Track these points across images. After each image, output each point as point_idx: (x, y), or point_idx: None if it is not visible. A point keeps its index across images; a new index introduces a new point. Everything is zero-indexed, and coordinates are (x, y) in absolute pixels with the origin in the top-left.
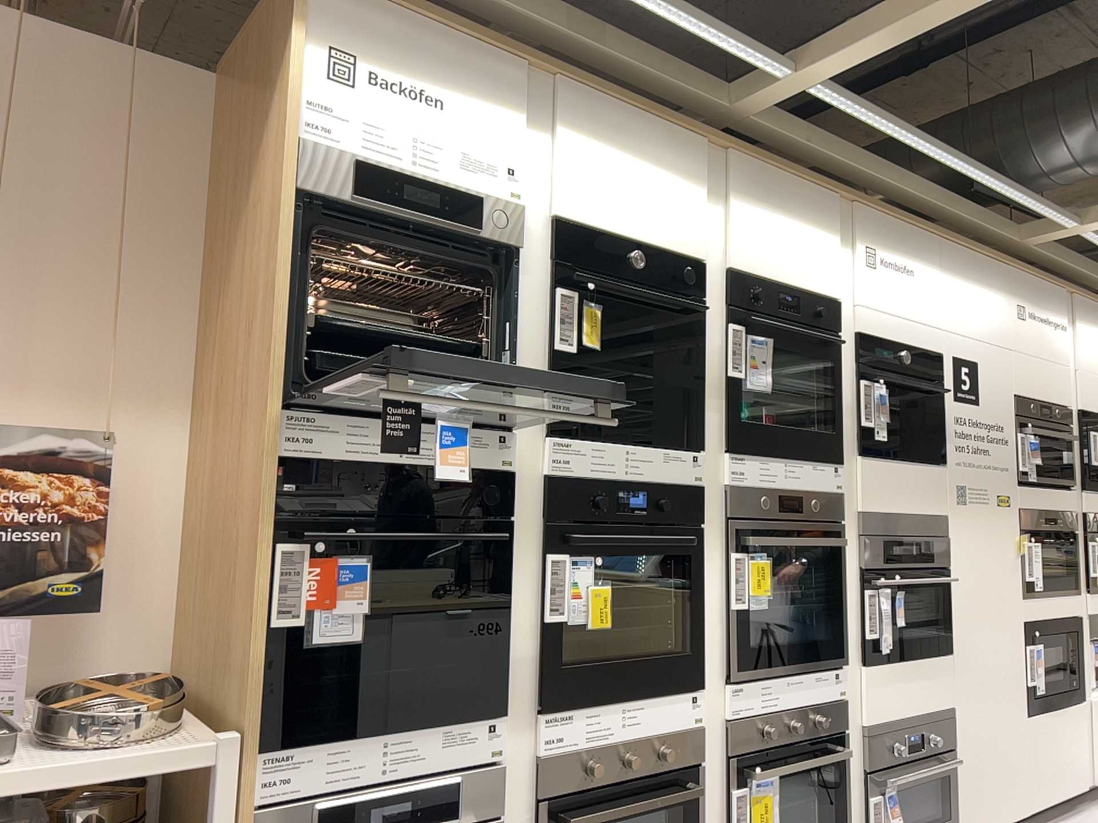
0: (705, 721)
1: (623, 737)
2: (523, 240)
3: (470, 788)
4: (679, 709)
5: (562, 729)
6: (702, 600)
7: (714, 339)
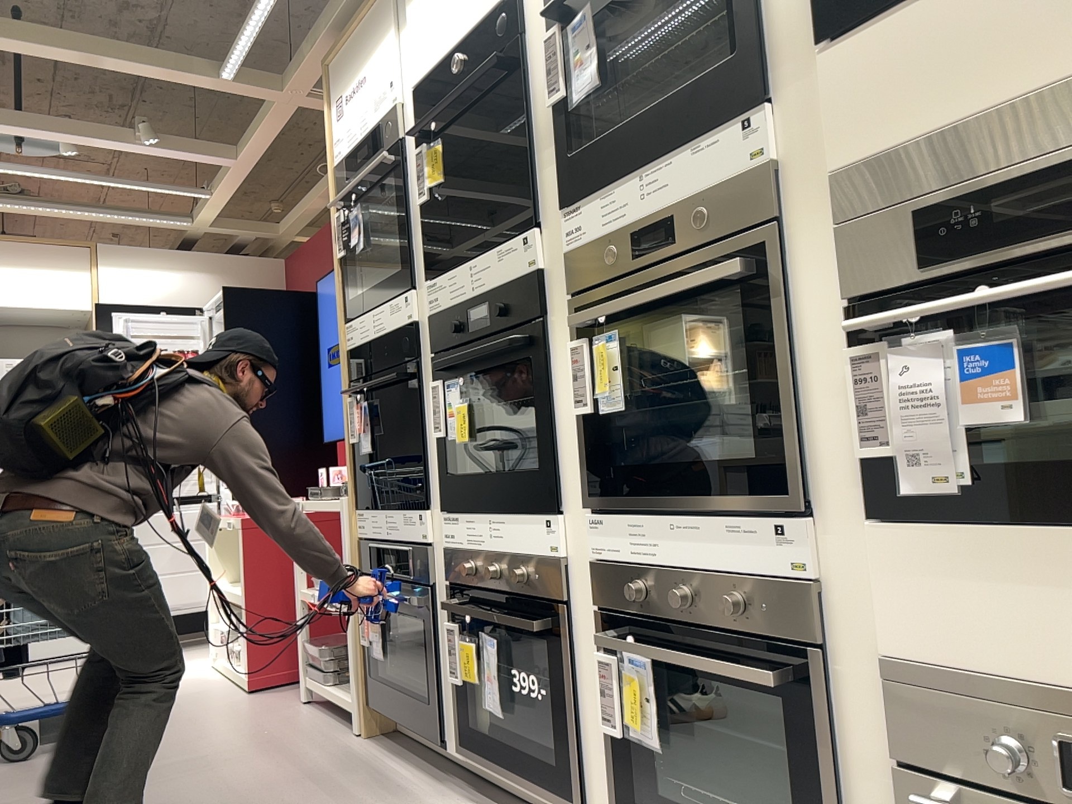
0: (572, 555)
1: (491, 550)
2: (403, 131)
3: (414, 559)
4: (535, 533)
5: (452, 529)
6: (545, 407)
7: (540, 71)
